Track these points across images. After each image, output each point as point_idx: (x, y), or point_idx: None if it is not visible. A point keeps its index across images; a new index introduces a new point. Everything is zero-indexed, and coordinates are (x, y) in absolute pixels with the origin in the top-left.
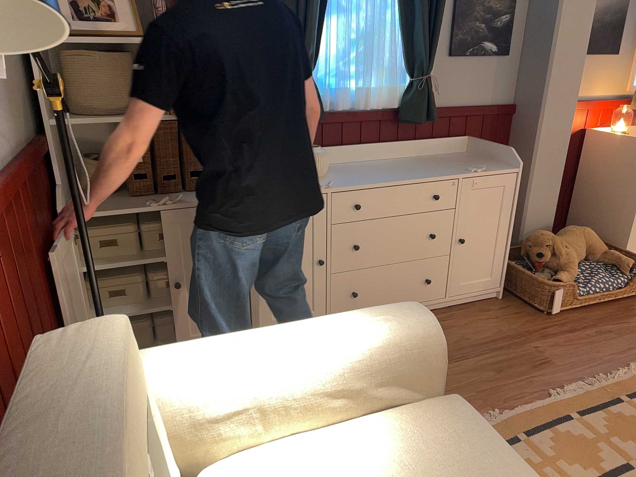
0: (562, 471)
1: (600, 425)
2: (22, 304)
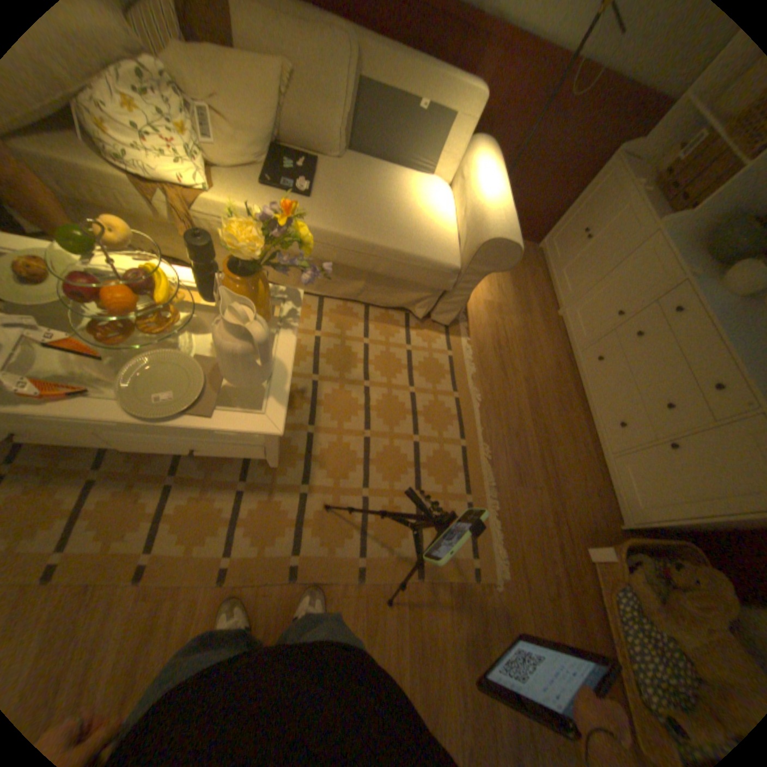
0: (426, 396)
1: (451, 454)
2: (530, 127)
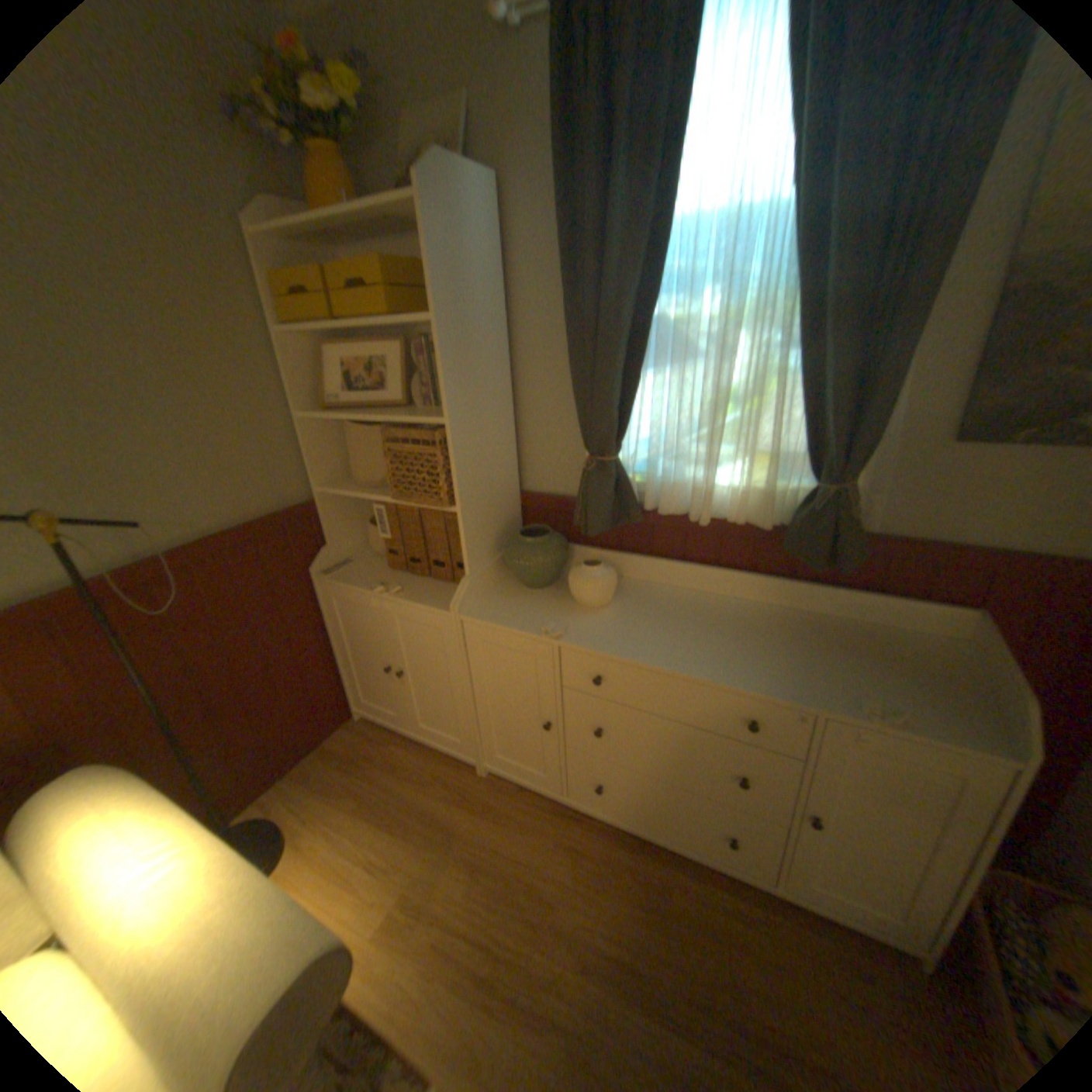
0: None
1: None
2: (143, 674)
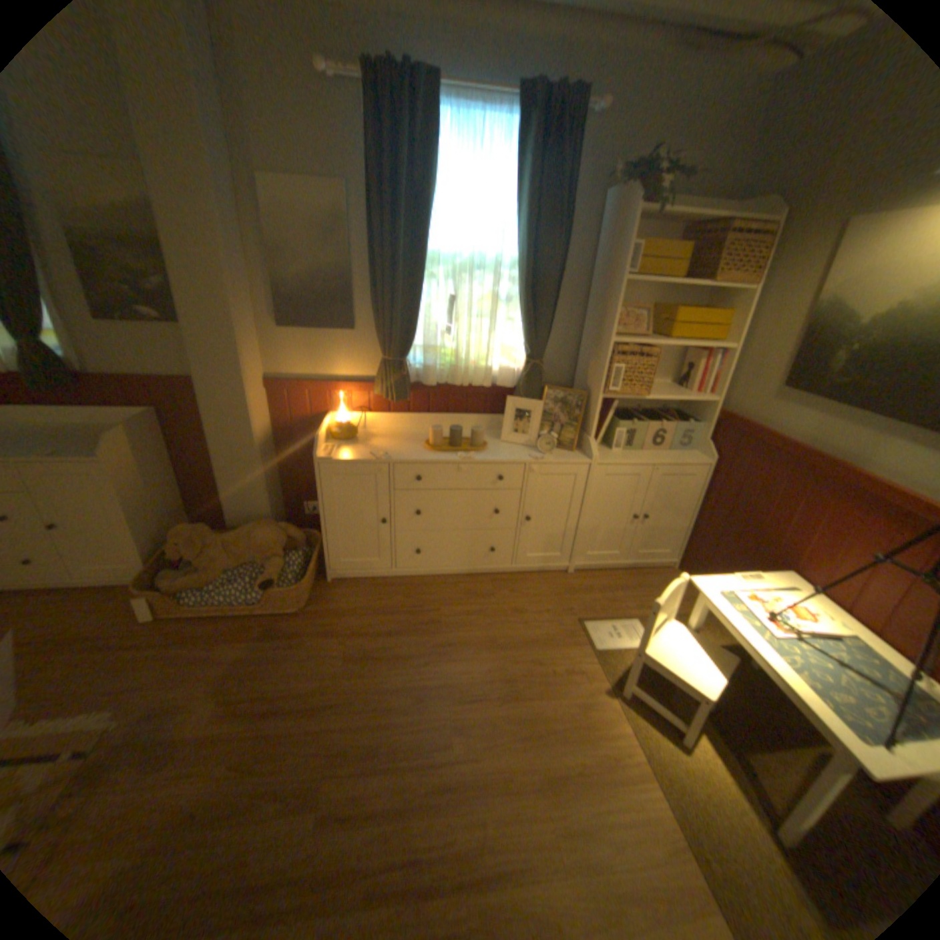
0: None
1: None
2: None
